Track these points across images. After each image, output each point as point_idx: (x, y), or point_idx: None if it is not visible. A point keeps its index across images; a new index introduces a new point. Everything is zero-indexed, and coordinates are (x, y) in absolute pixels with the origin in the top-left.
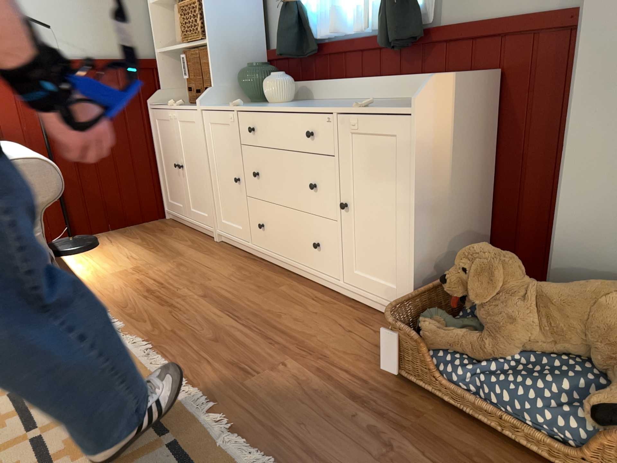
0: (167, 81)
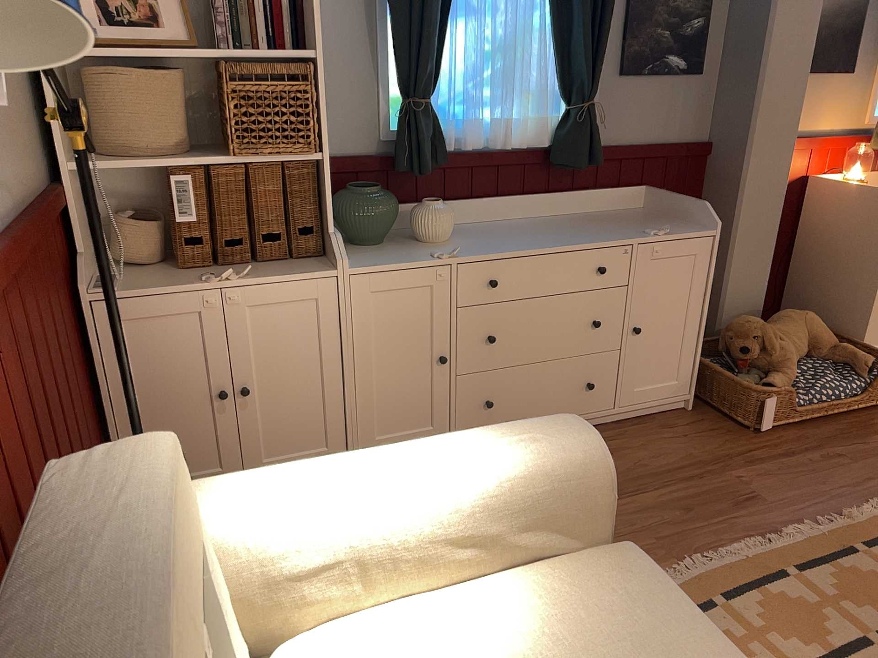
0: (83, 230)
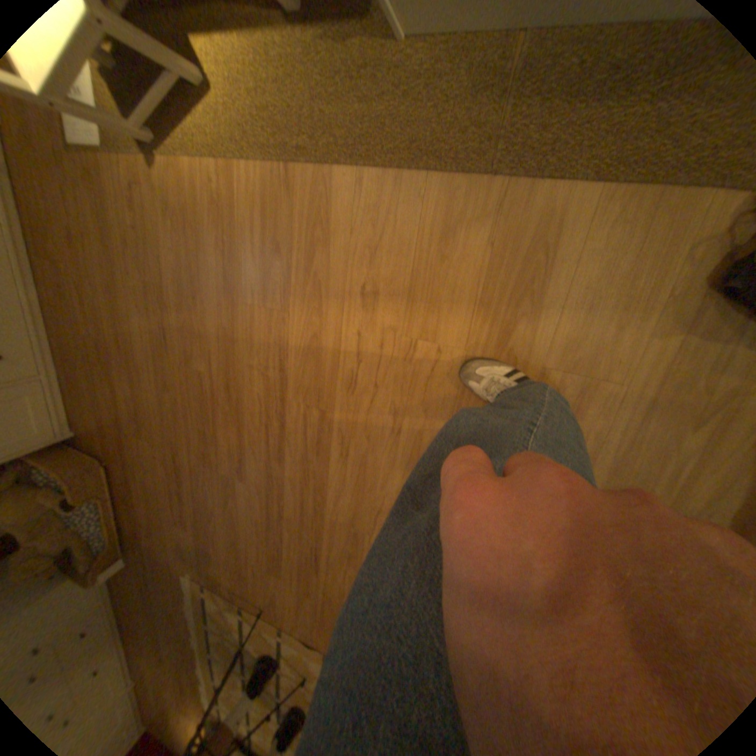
0: None
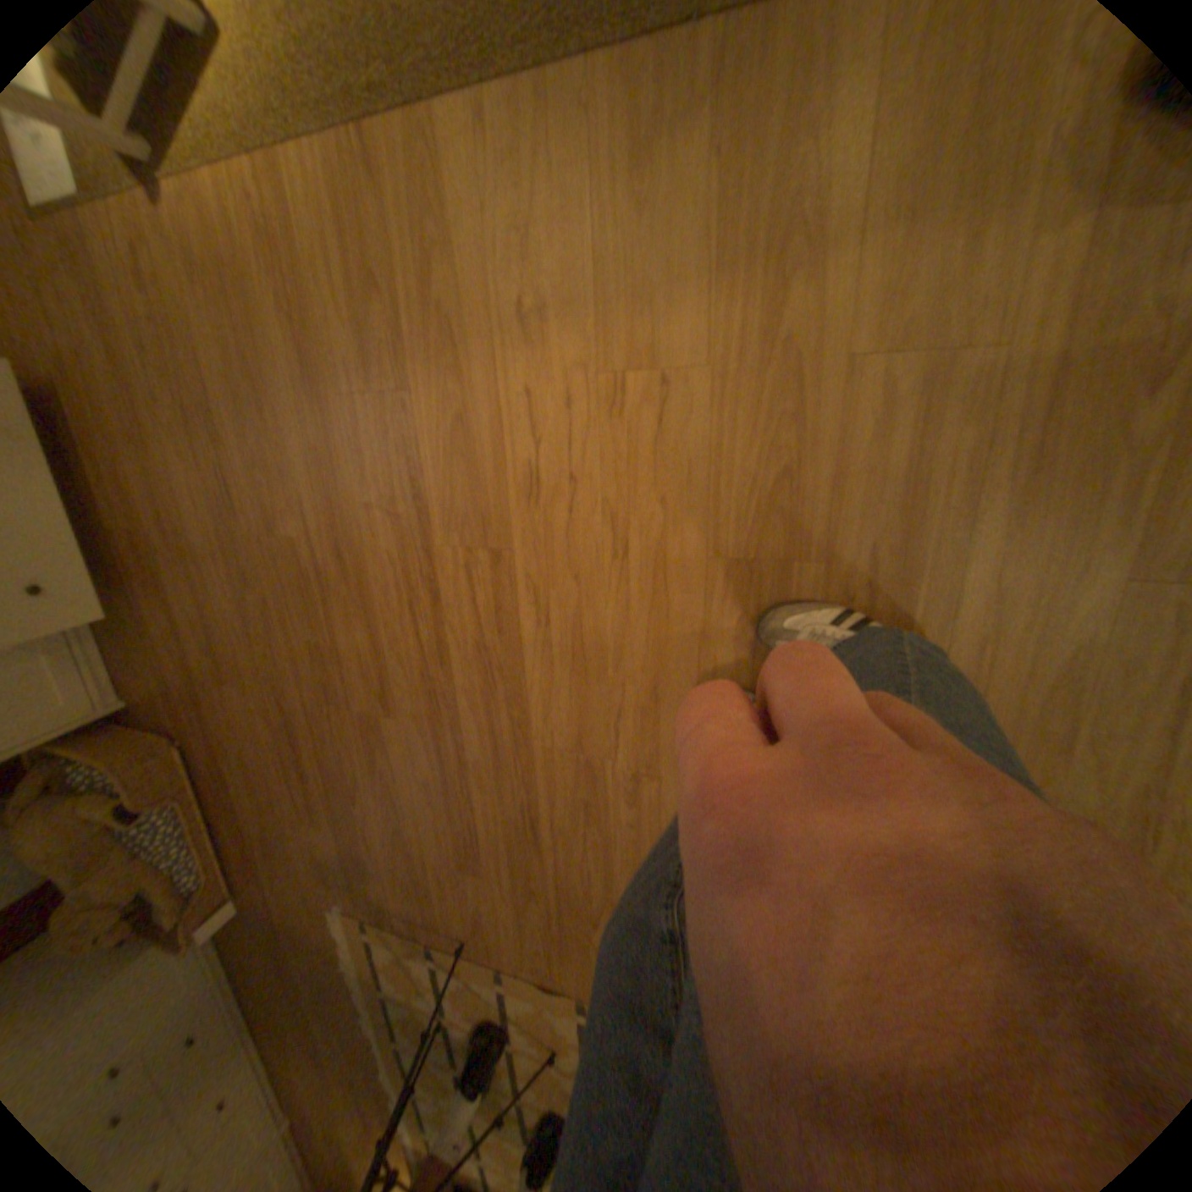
0: None
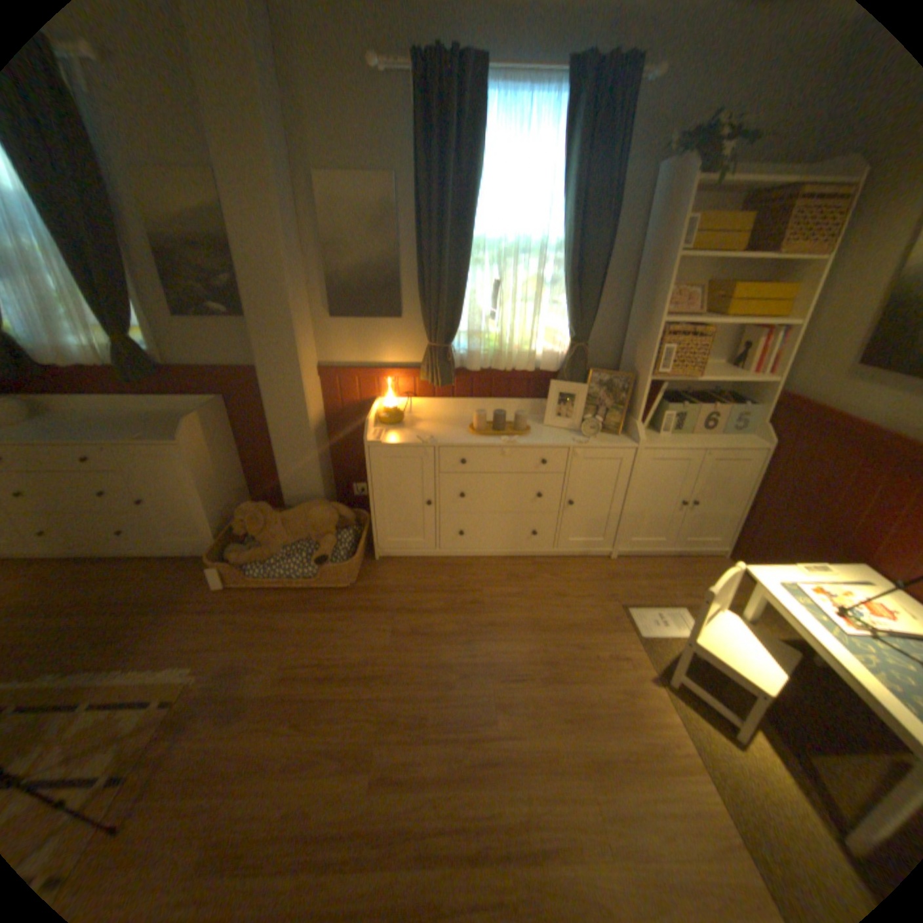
0: None
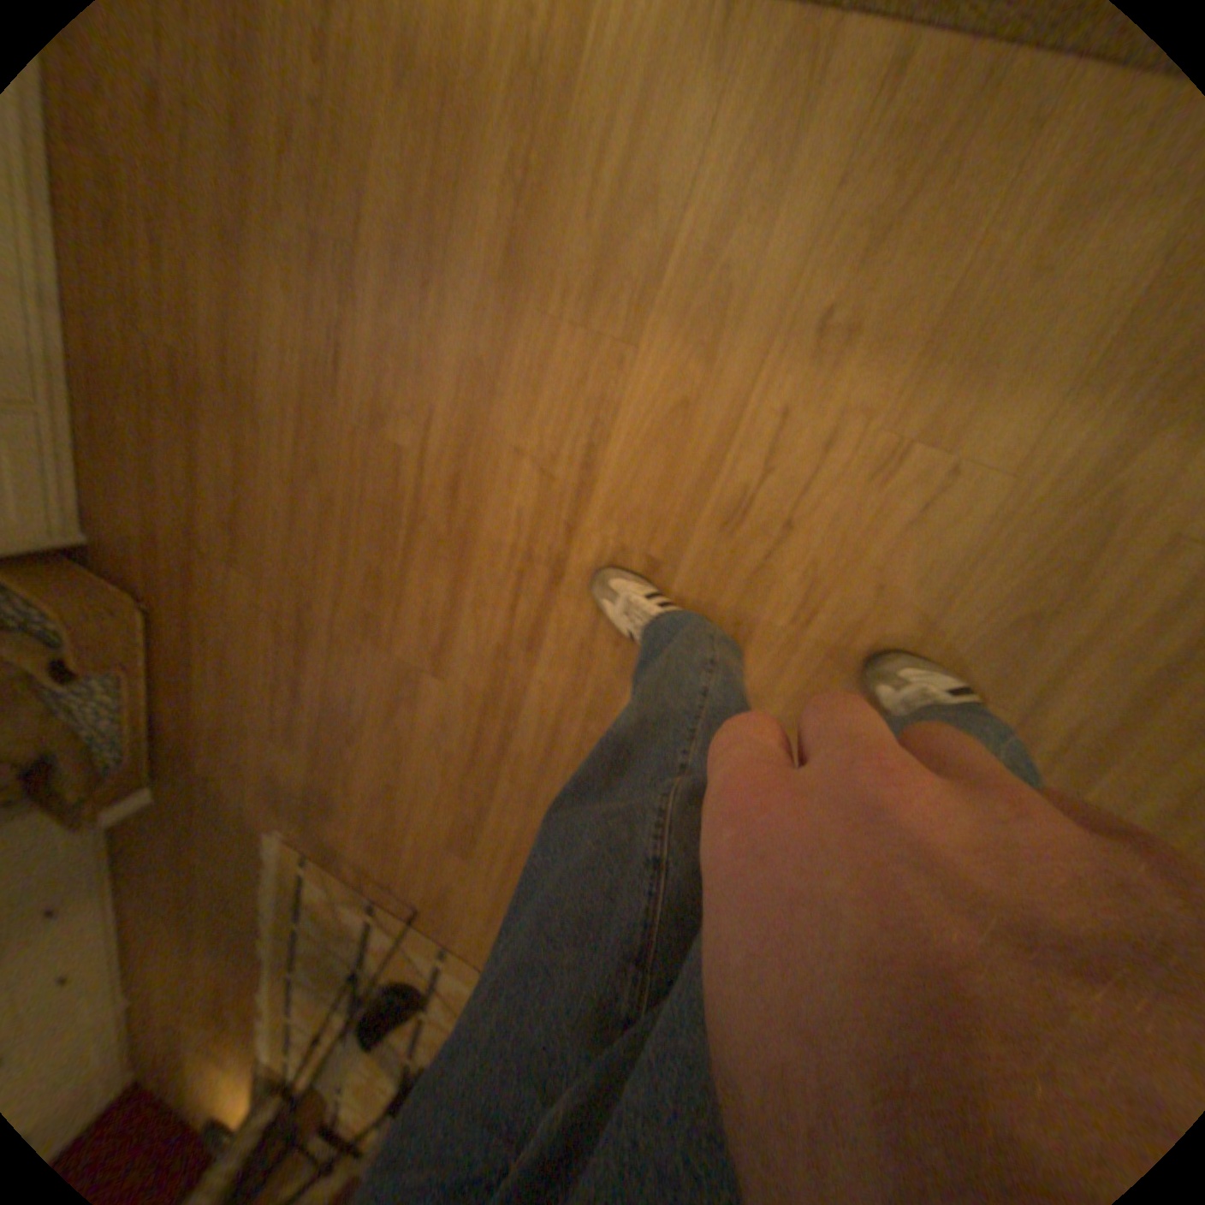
0: None
